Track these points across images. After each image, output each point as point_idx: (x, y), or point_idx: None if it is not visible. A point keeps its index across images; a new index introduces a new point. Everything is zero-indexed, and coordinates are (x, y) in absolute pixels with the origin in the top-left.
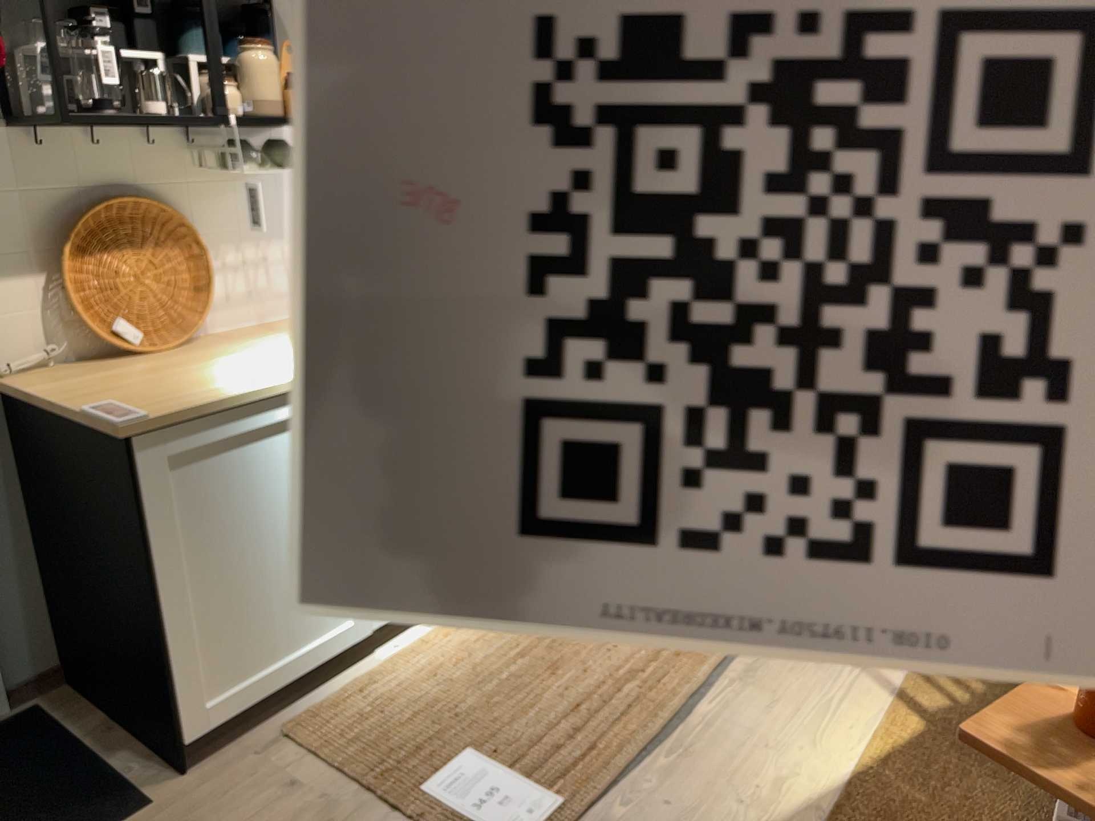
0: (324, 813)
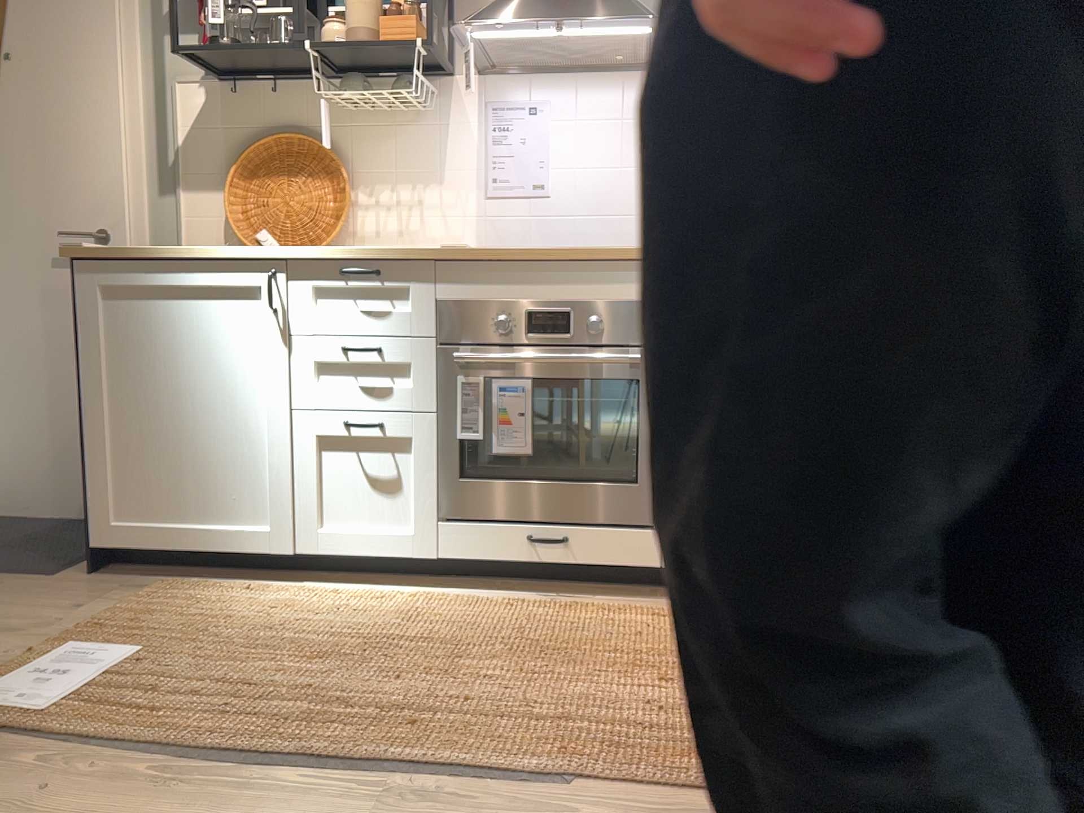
0: (36, 629)
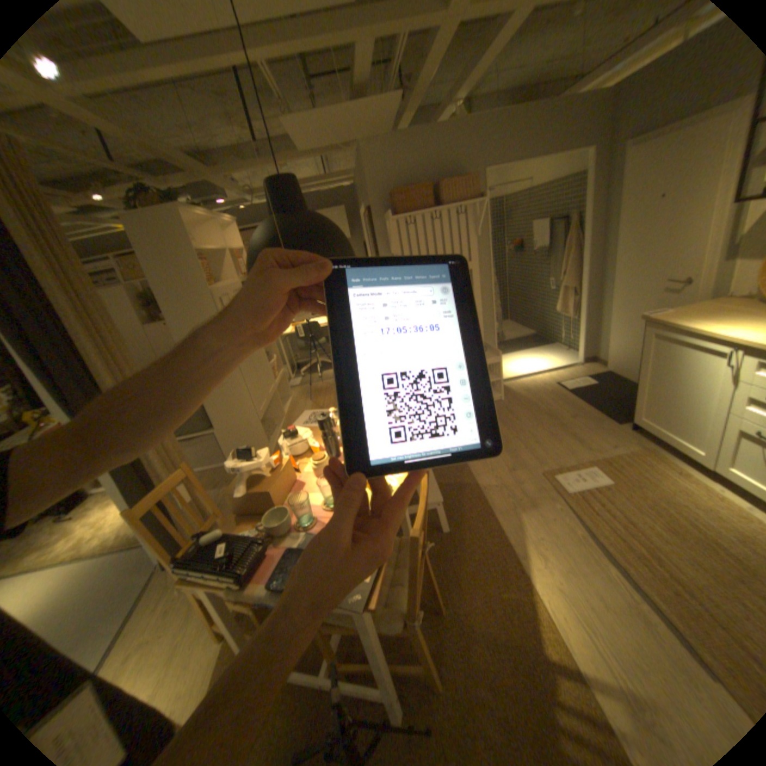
0: (598, 450)
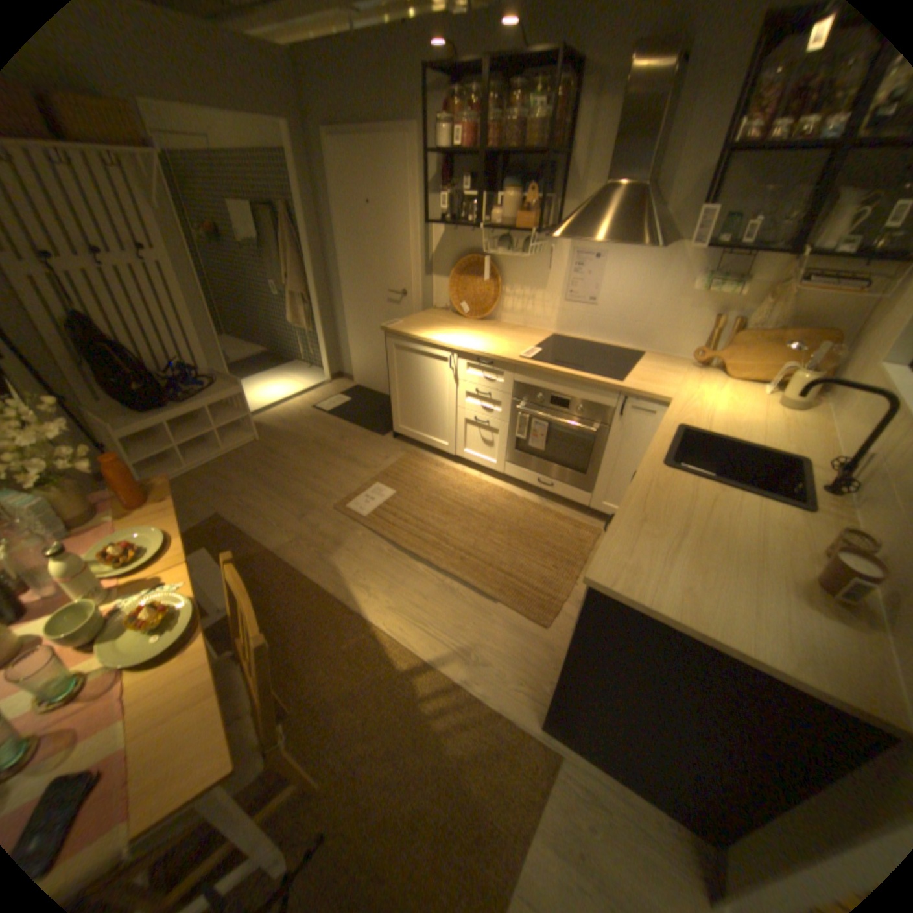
0: (373, 466)
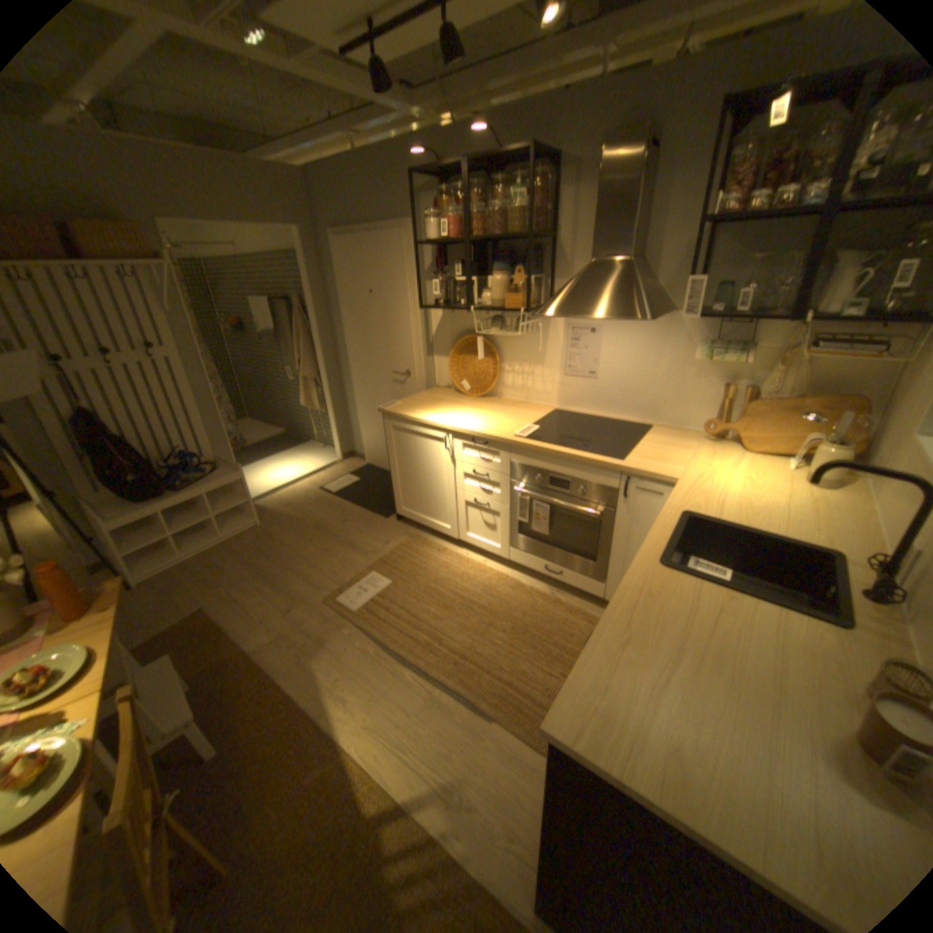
0: (372, 552)
